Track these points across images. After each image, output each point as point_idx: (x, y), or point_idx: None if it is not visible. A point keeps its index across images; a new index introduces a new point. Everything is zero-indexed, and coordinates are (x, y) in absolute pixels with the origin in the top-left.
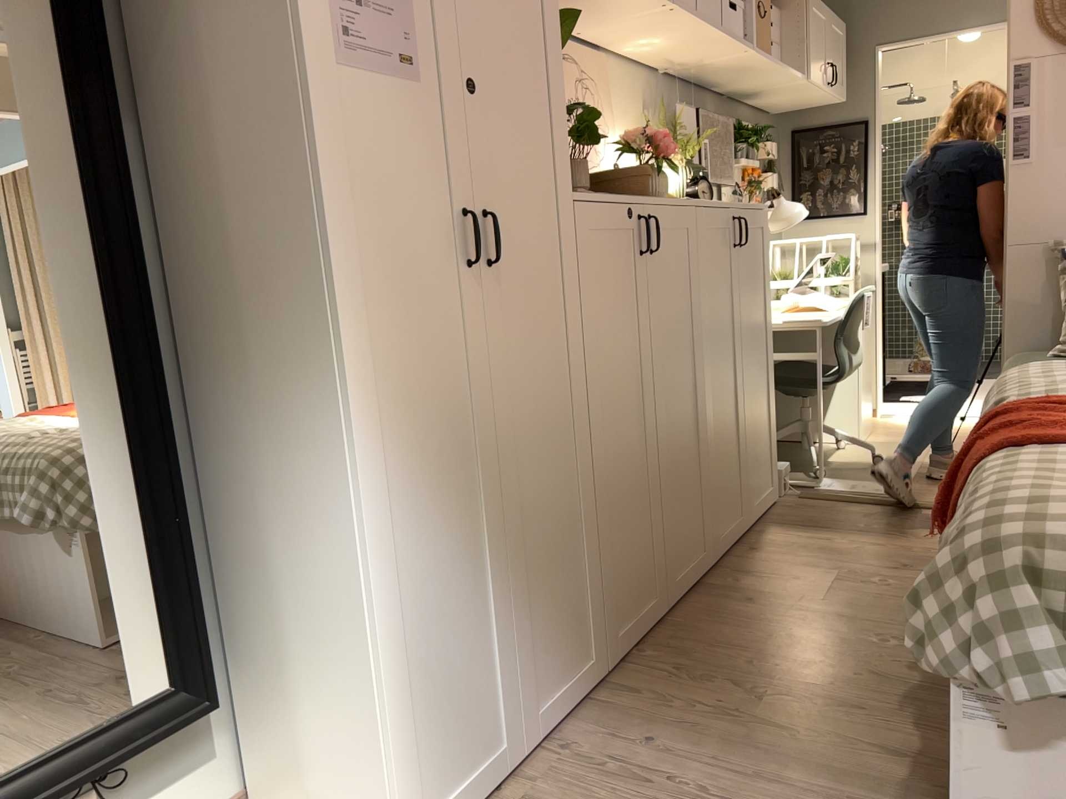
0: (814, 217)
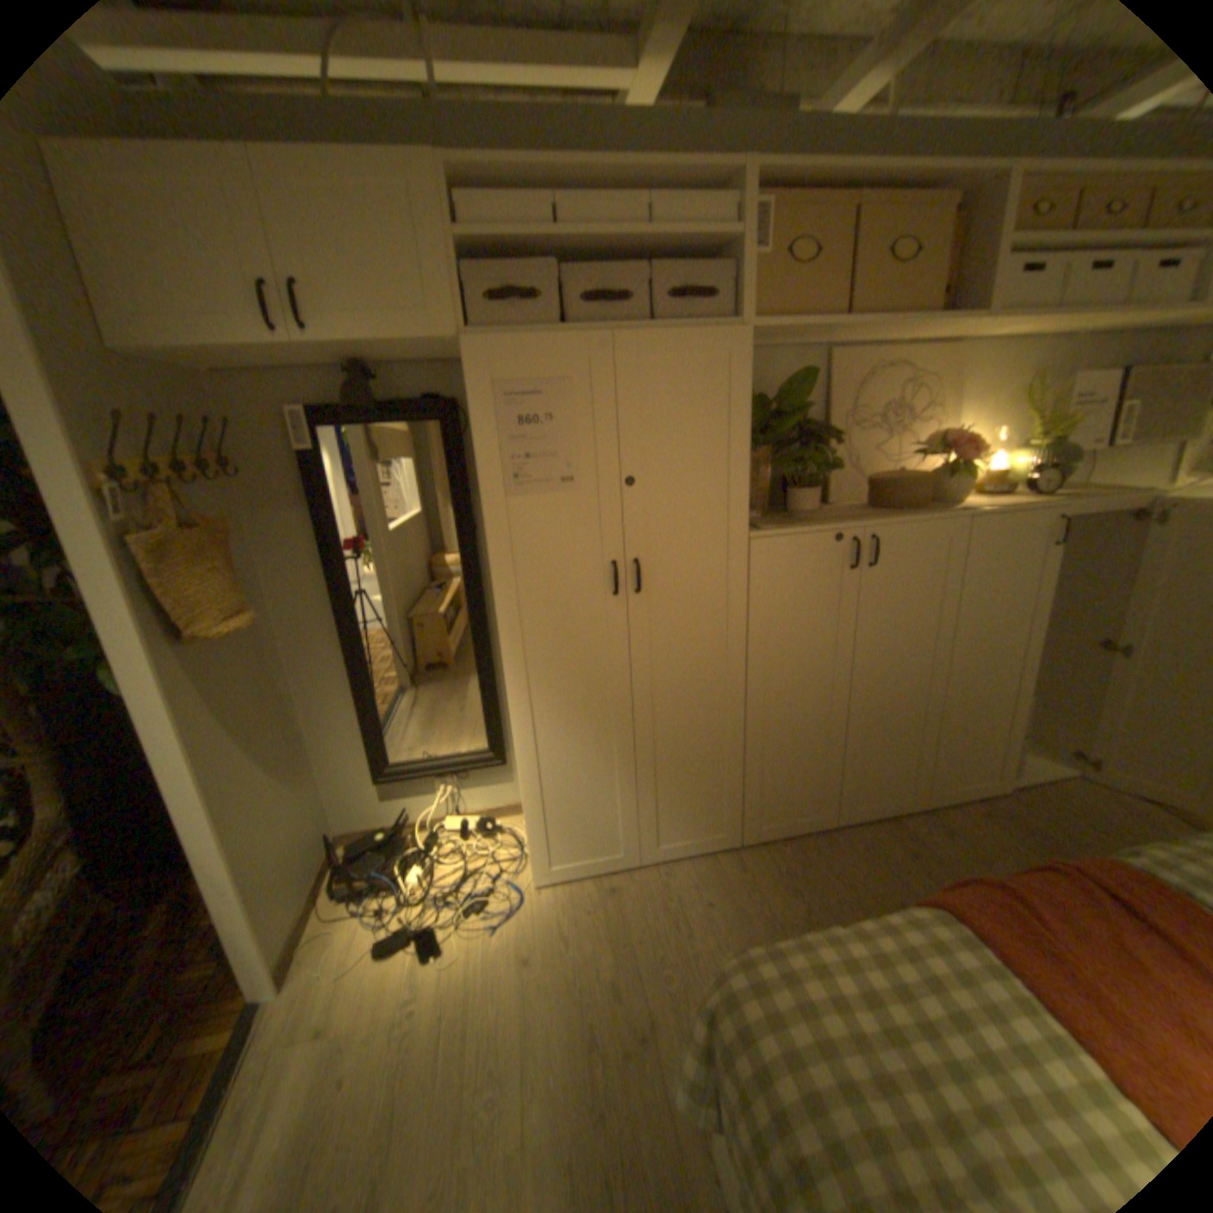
0: None
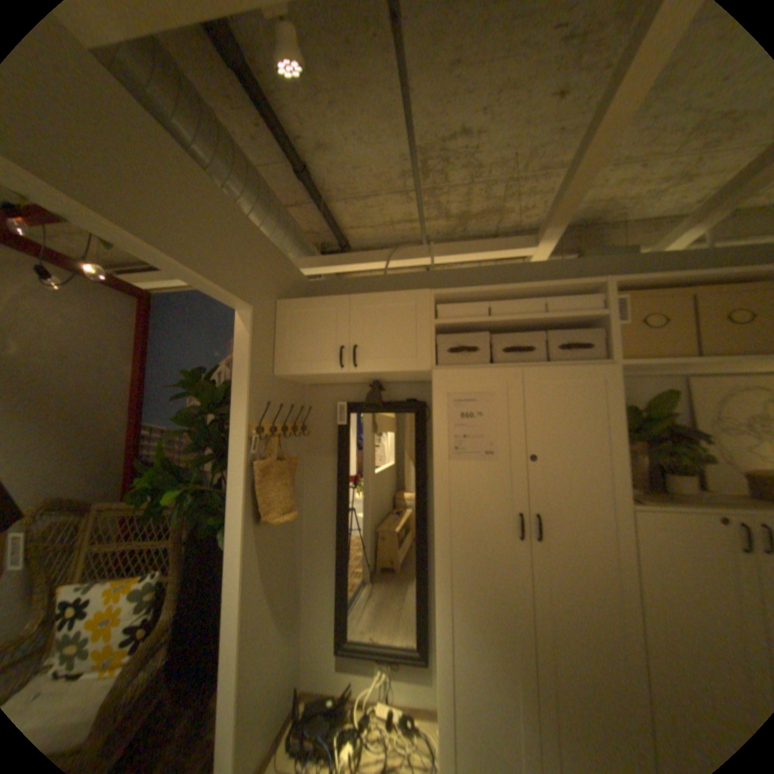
0: None
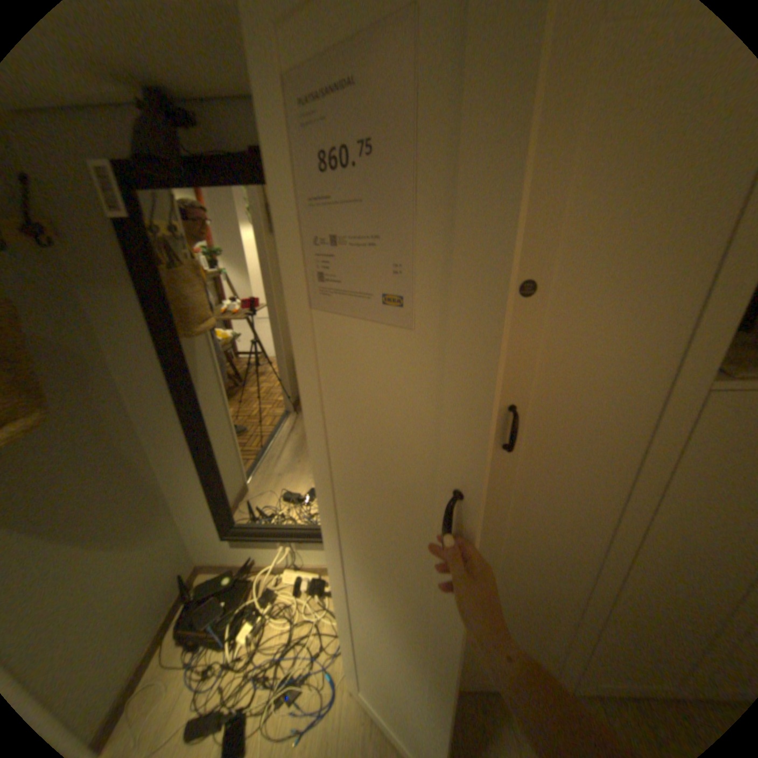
0: None
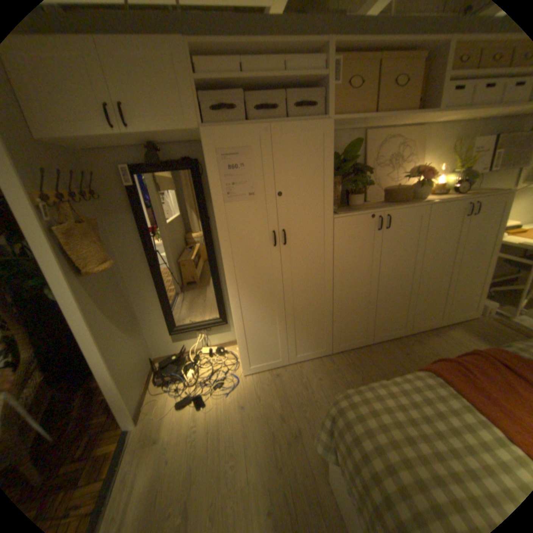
0: None
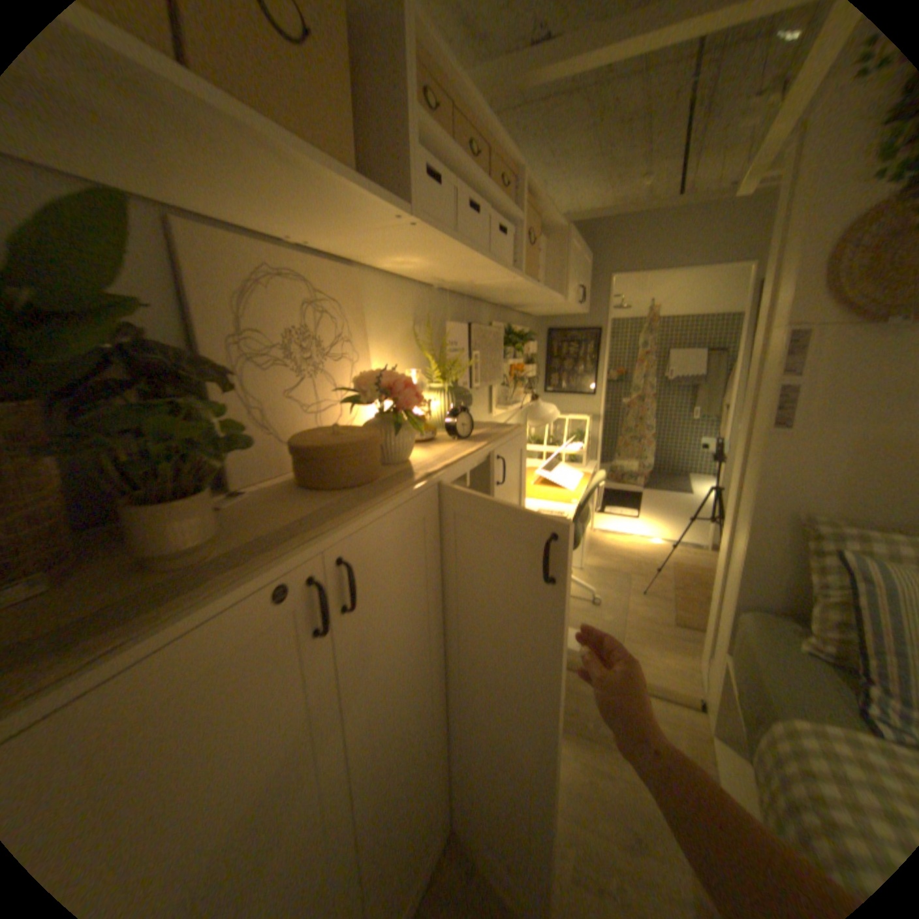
0: (559, 391)
